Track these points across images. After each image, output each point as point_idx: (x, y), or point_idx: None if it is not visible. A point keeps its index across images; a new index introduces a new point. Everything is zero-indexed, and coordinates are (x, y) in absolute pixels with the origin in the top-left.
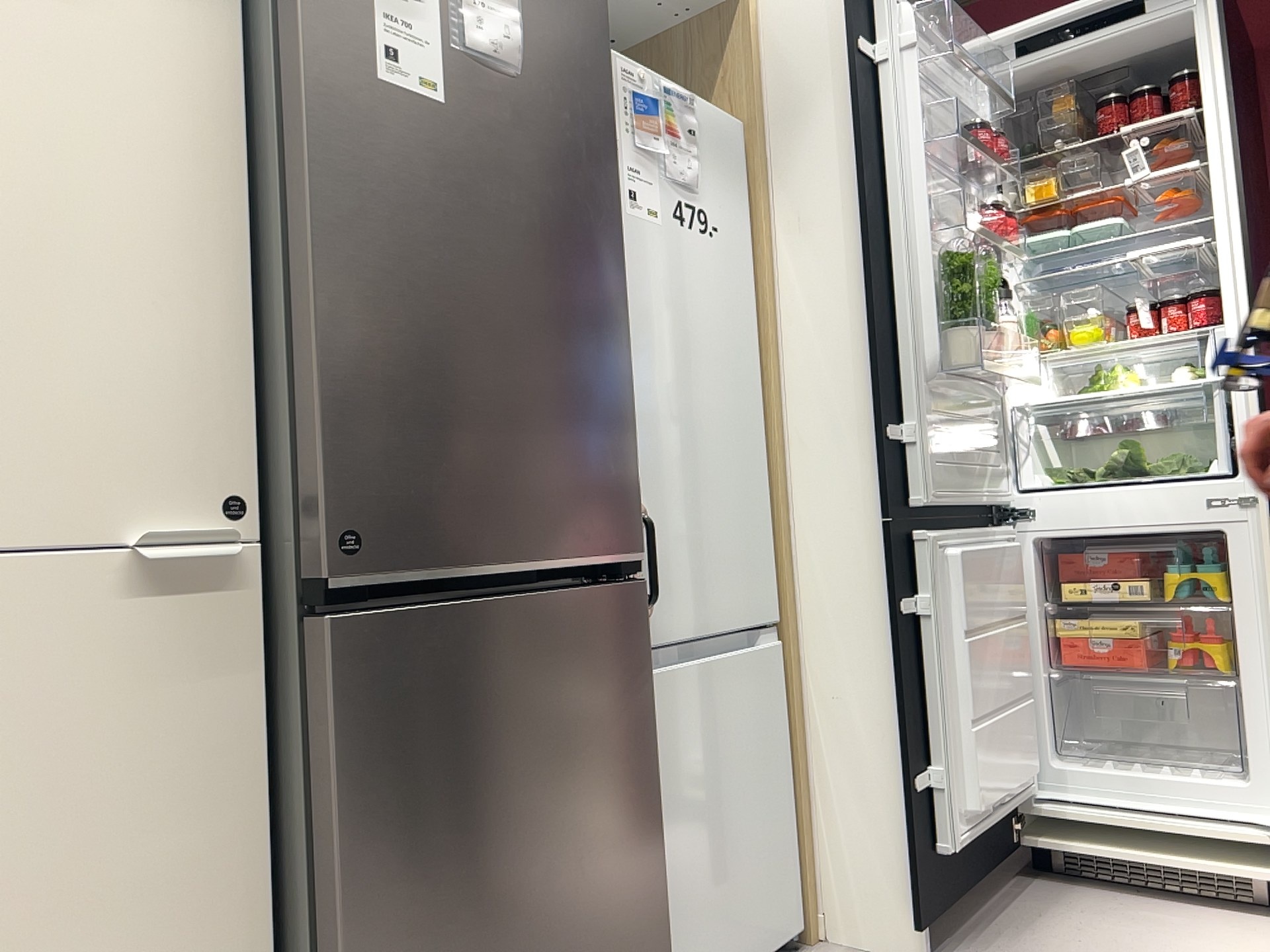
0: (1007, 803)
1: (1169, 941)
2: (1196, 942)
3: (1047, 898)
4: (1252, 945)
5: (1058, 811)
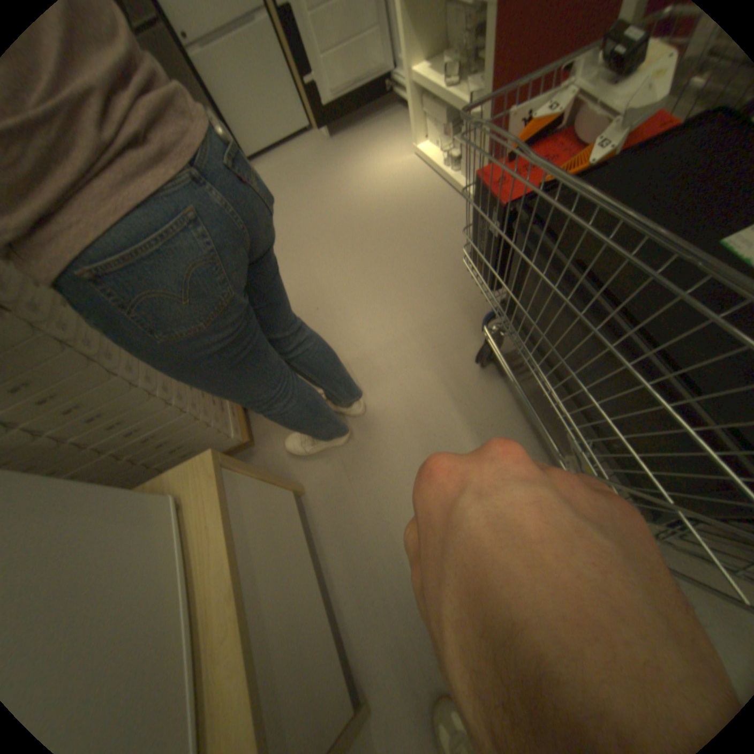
0: (364, 76)
1: (390, 132)
2: (396, 133)
3: (387, 111)
4: (407, 135)
5: (396, 75)
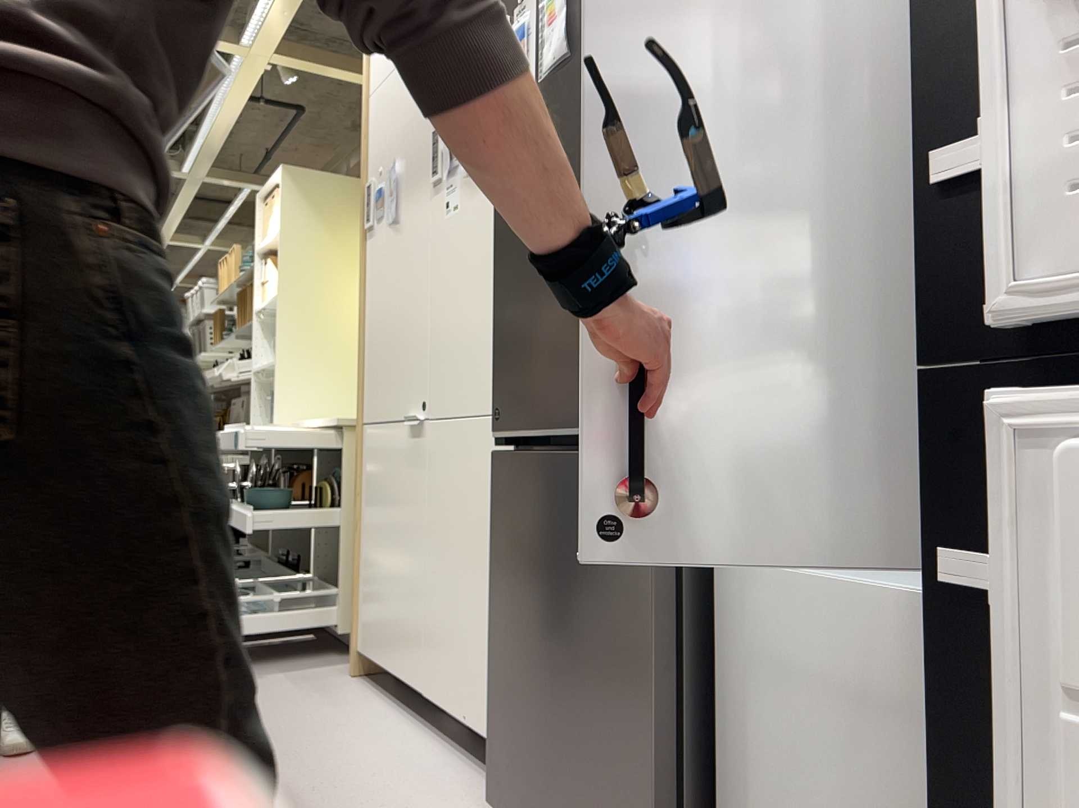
0: None
1: None
2: None
3: None
4: None
5: None
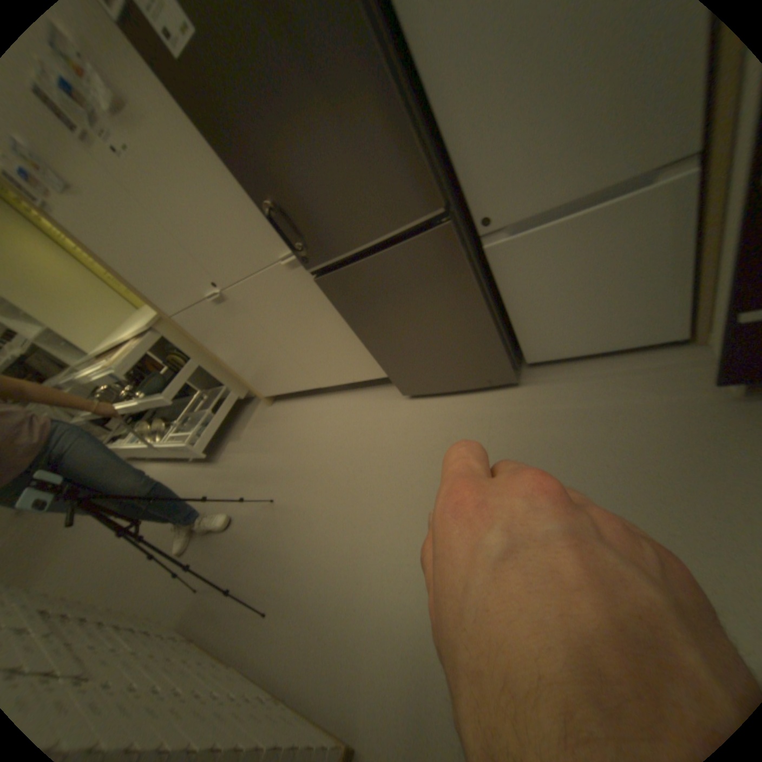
0: None
1: None
2: None
3: None
4: None
5: None
